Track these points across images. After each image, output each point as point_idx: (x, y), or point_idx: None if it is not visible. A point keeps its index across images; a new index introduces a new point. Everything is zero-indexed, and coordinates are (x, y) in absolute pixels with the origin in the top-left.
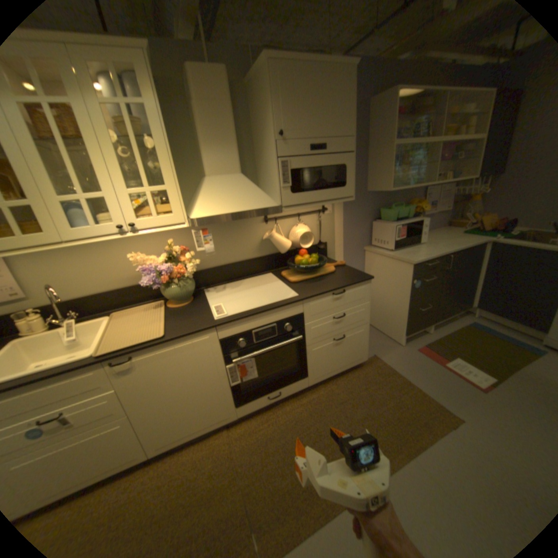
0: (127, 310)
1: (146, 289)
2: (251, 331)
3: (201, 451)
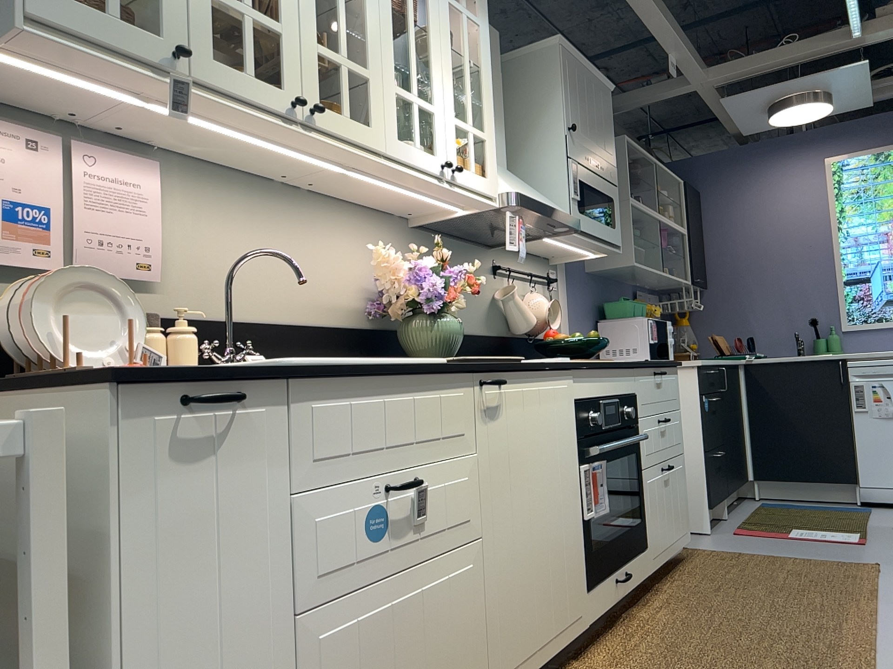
0: None
1: (348, 341)
2: (599, 403)
3: None
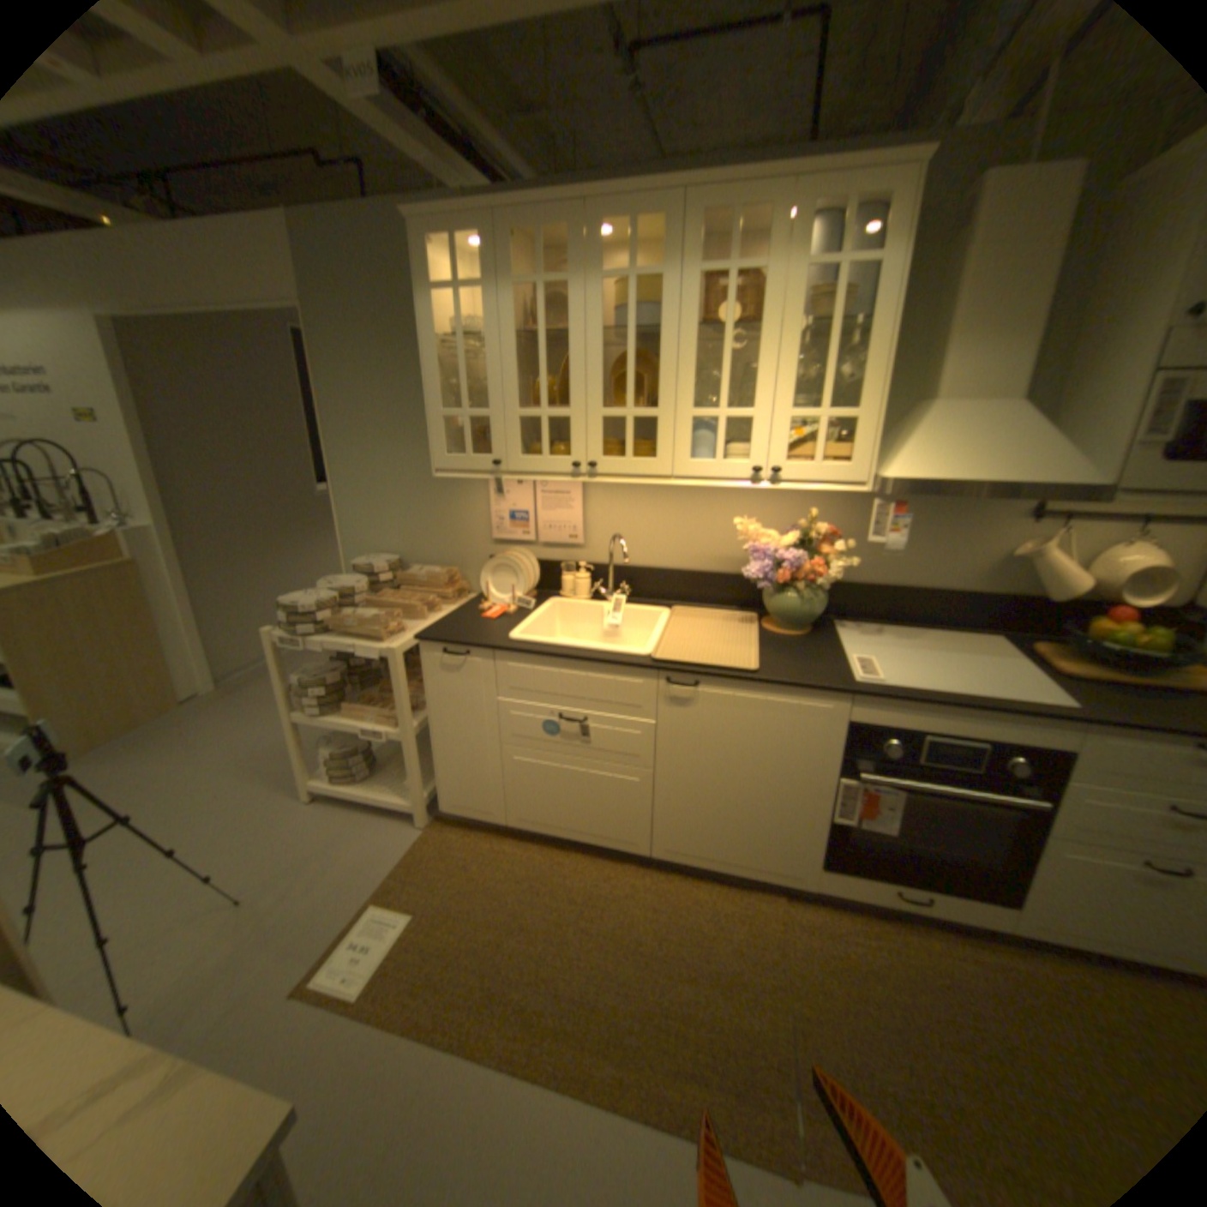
0: (696, 610)
1: (733, 586)
2: (923, 737)
3: (733, 904)
